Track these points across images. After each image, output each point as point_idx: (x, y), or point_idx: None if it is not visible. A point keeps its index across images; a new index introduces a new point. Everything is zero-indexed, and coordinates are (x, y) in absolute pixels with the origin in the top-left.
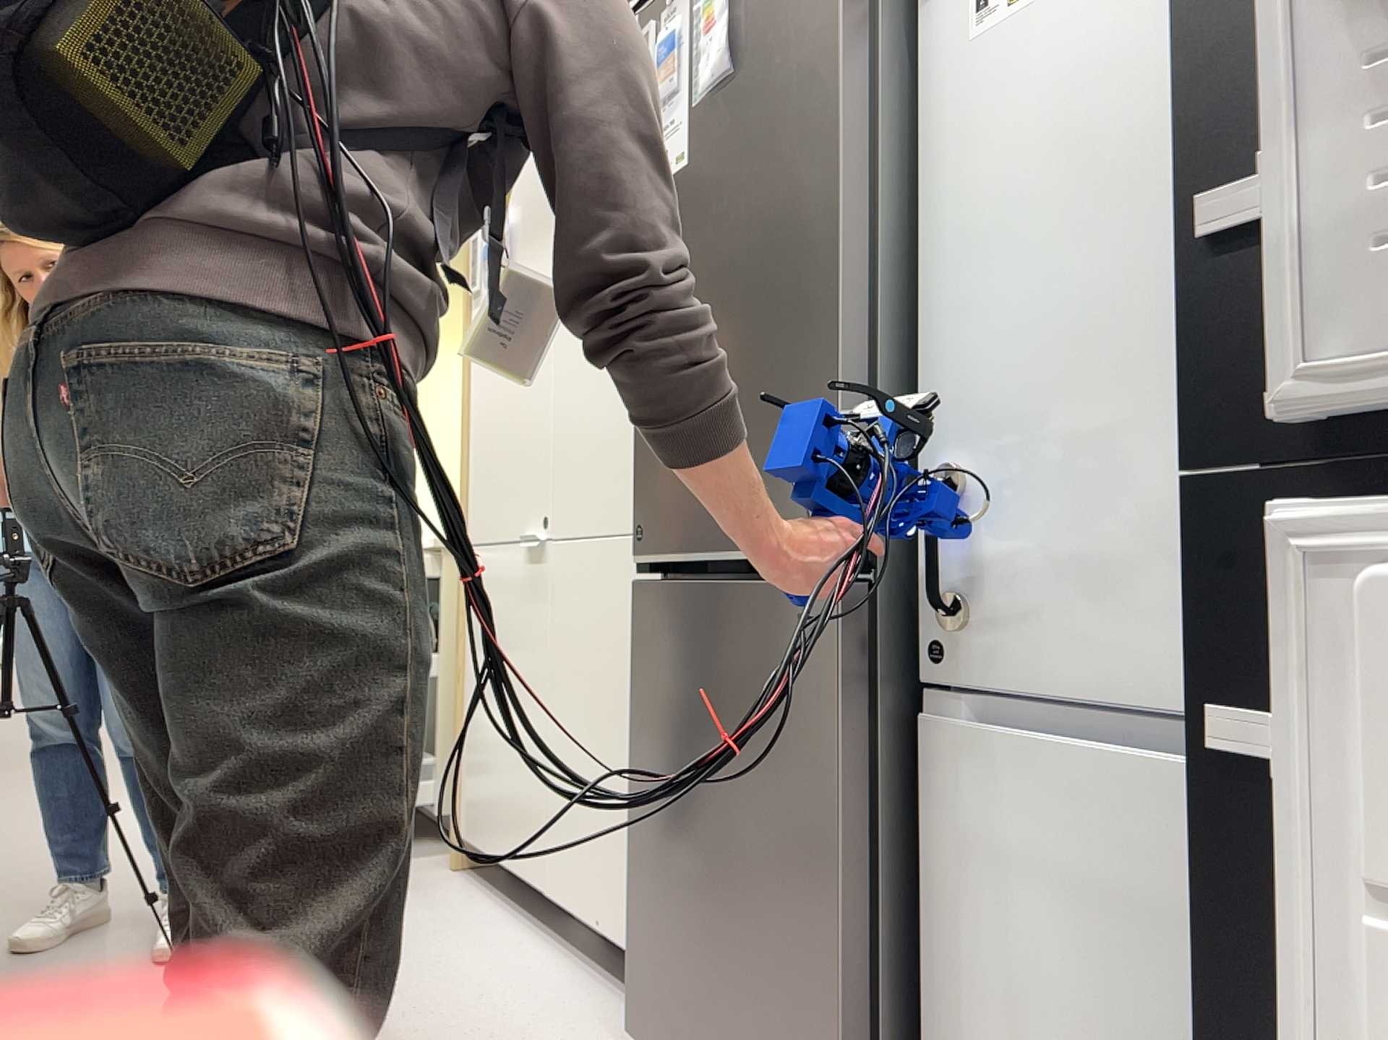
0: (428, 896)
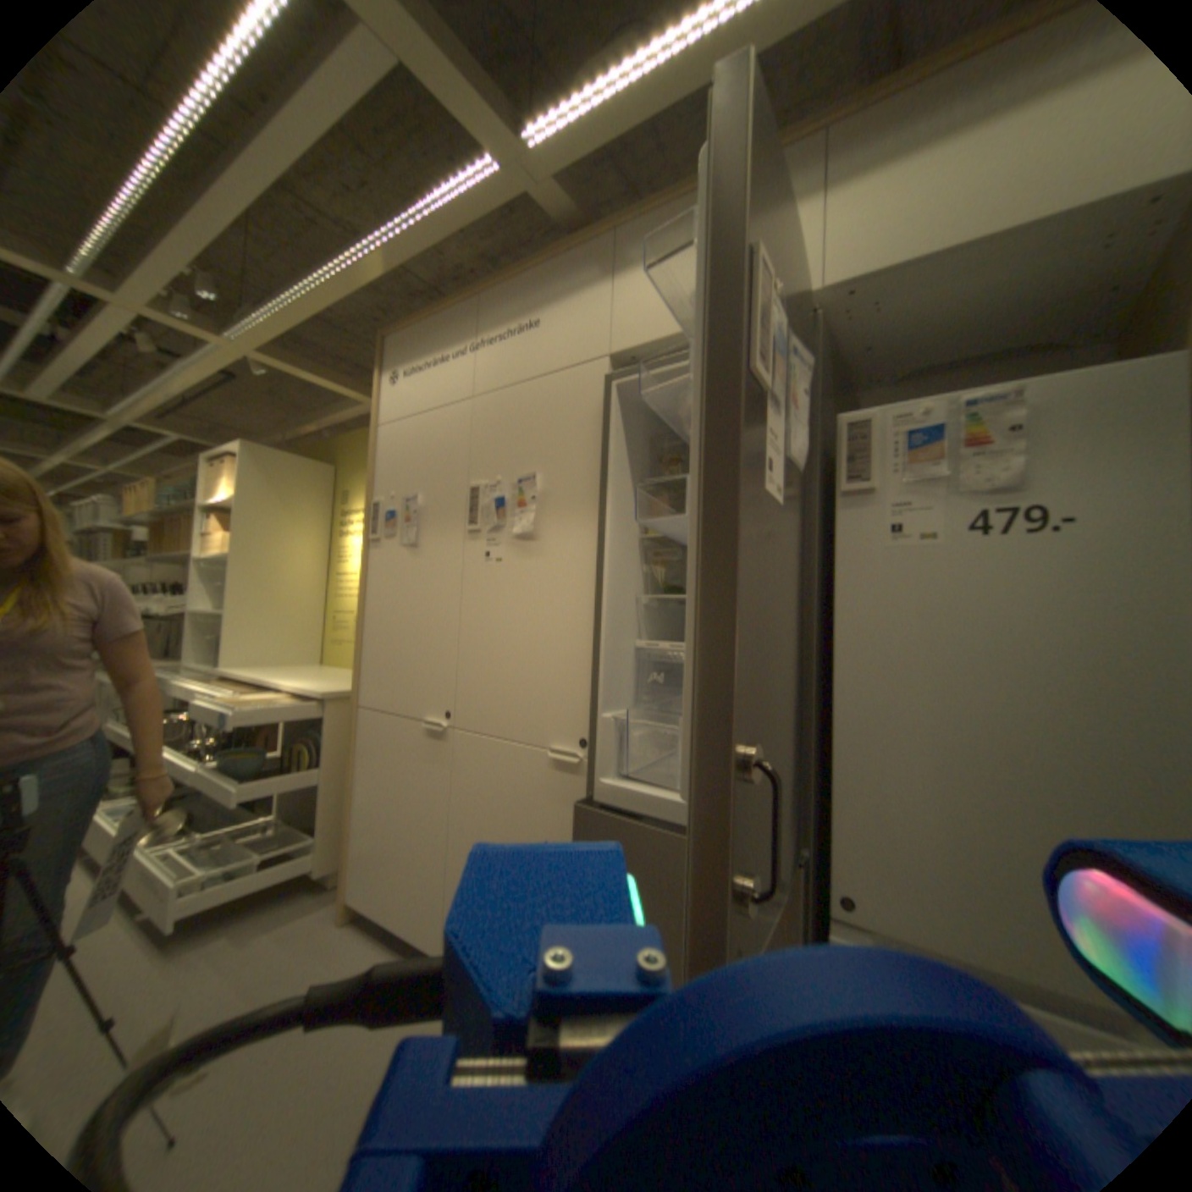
0: (332, 961)
